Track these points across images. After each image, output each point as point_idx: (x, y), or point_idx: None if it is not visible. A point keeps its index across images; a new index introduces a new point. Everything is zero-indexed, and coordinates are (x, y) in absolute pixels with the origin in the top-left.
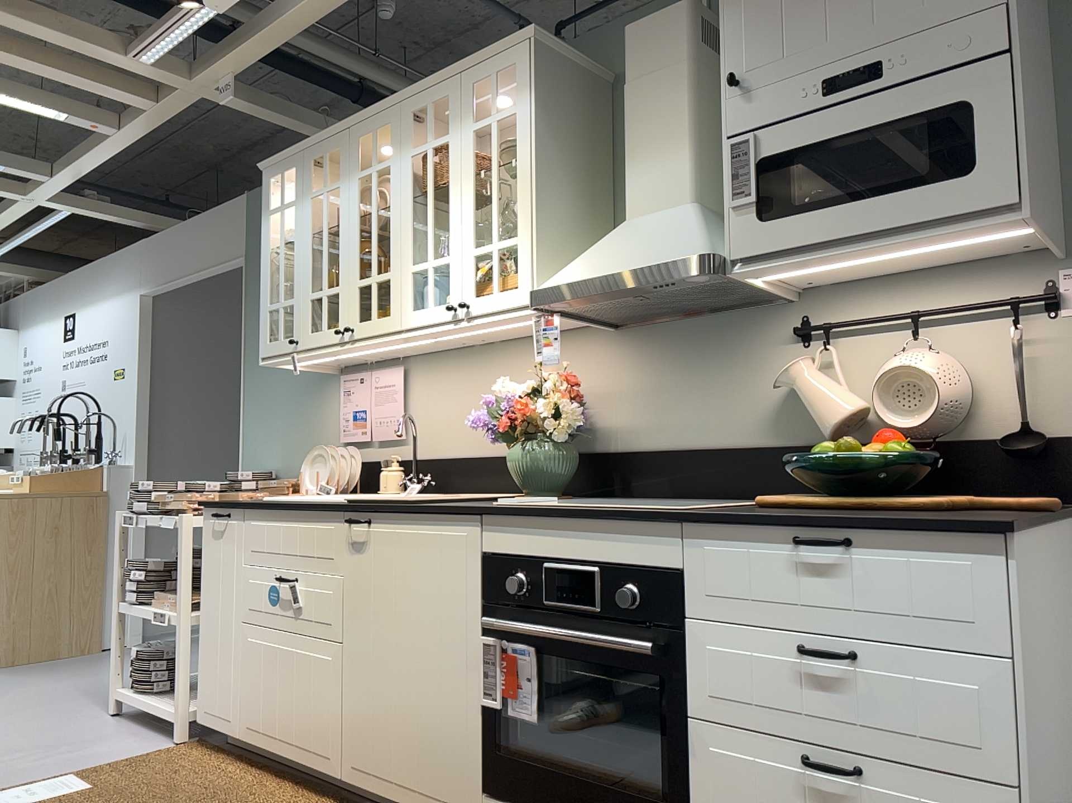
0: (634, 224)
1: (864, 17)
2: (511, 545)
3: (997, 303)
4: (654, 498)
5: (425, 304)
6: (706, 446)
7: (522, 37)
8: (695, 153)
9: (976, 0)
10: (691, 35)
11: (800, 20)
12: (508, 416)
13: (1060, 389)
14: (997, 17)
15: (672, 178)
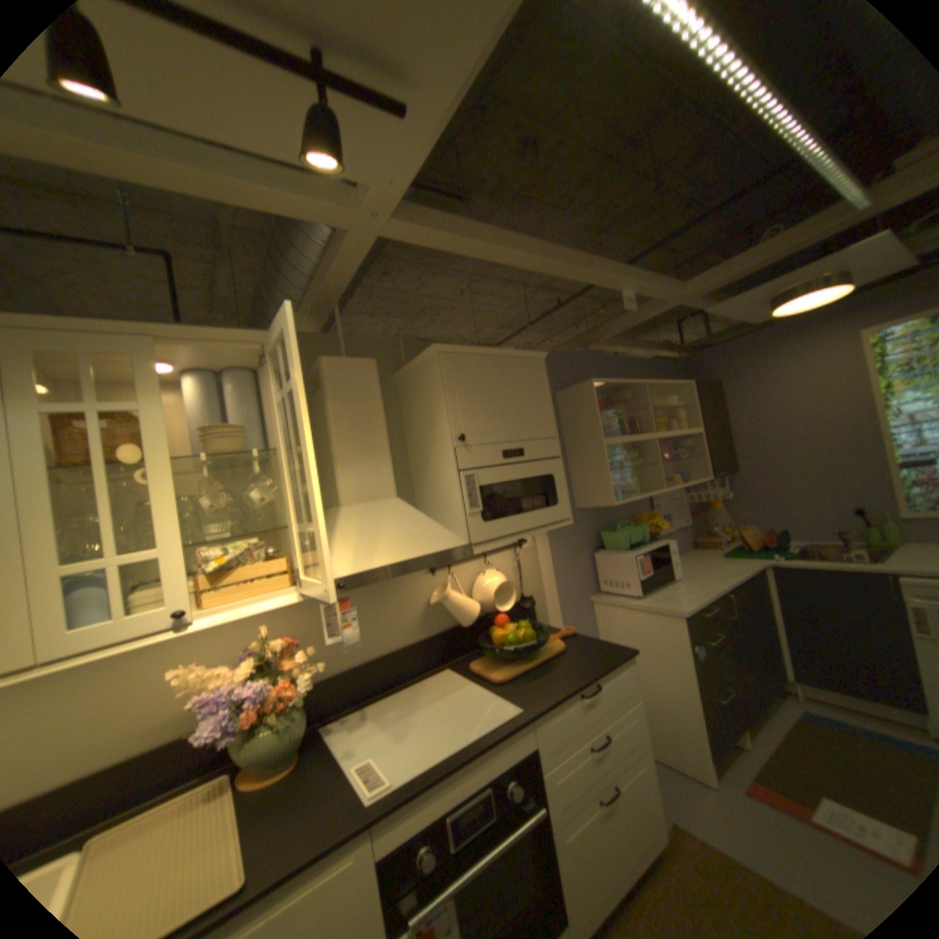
0: (364, 511)
1: (515, 424)
2: (409, 828)
3: (511, 545)
4: (349, 708)
5: (109, 615)
6: (382, 654)
7: (264, 335)
8: (393, 463)
9: (550, 432)
10: (380, 382)
11: (489, 415)
12: (258, 706)
13: (527, 577)
14: (556, 442)
15: (381, 478)
